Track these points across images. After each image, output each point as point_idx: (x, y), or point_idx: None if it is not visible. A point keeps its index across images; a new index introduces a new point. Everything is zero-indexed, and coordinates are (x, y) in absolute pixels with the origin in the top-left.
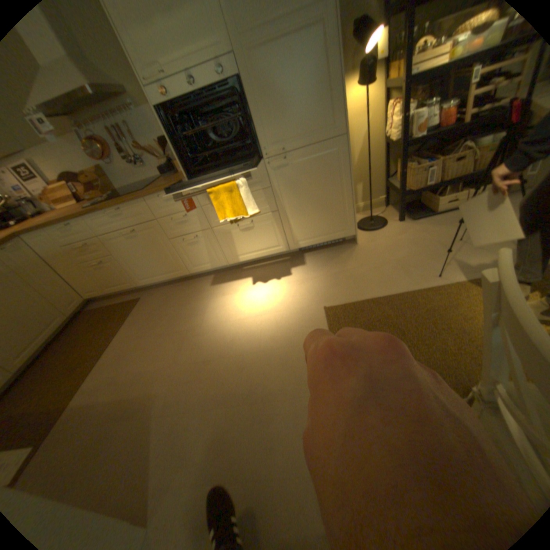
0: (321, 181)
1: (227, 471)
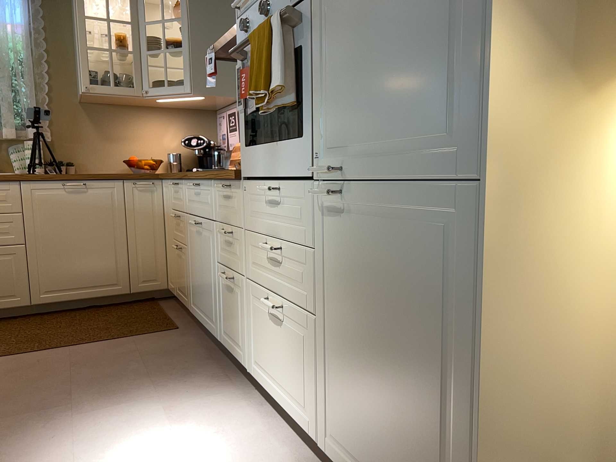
0: (405, 310)
1: None
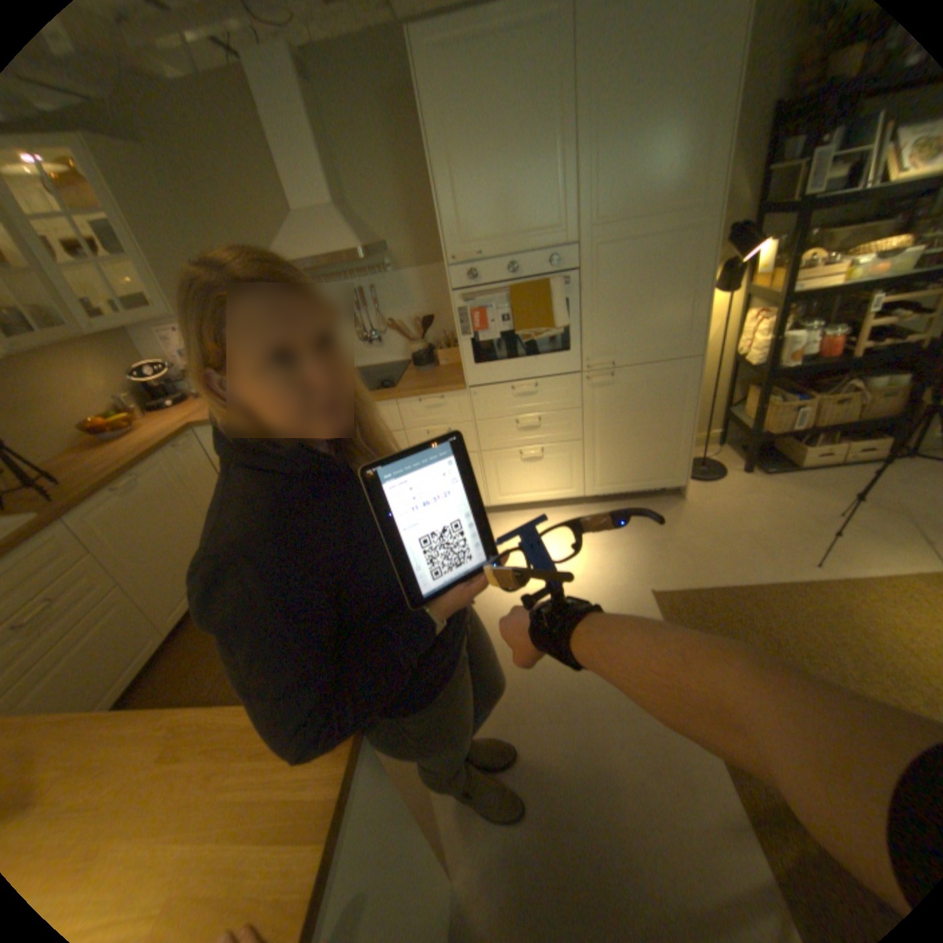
0: (653, 411)
1: (552, 815)
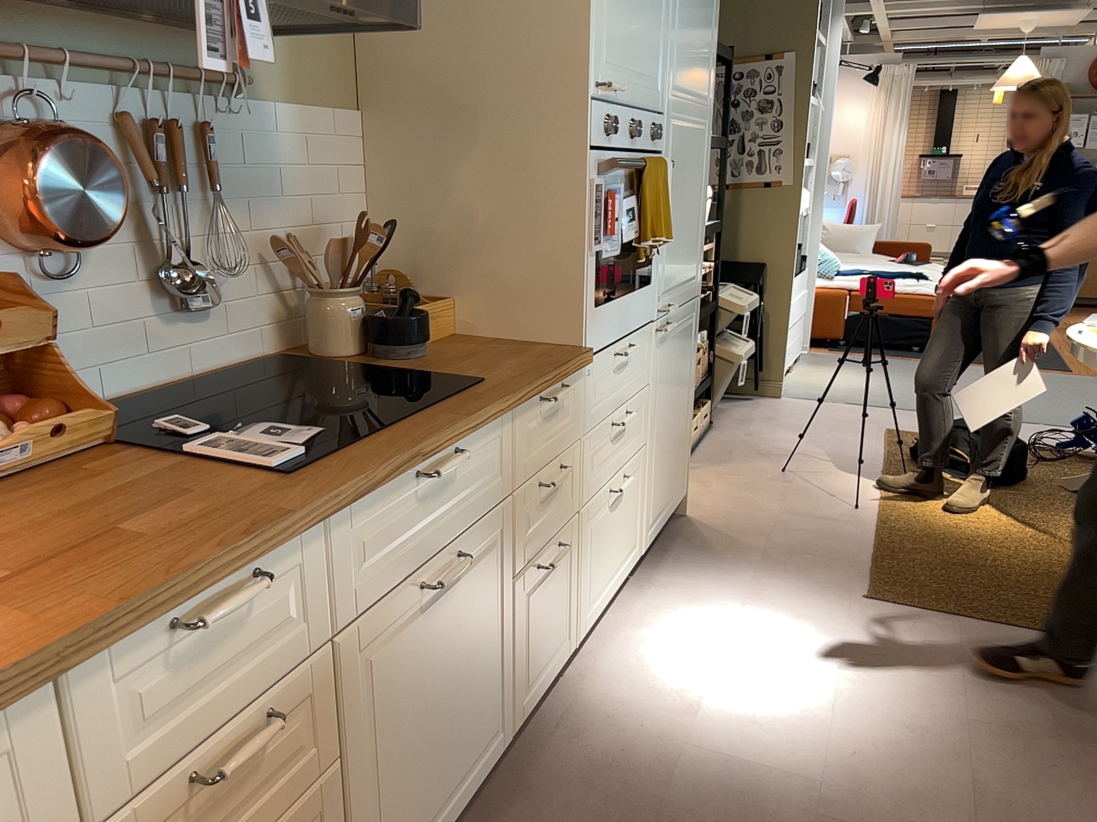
0: (681, 378)
1: None
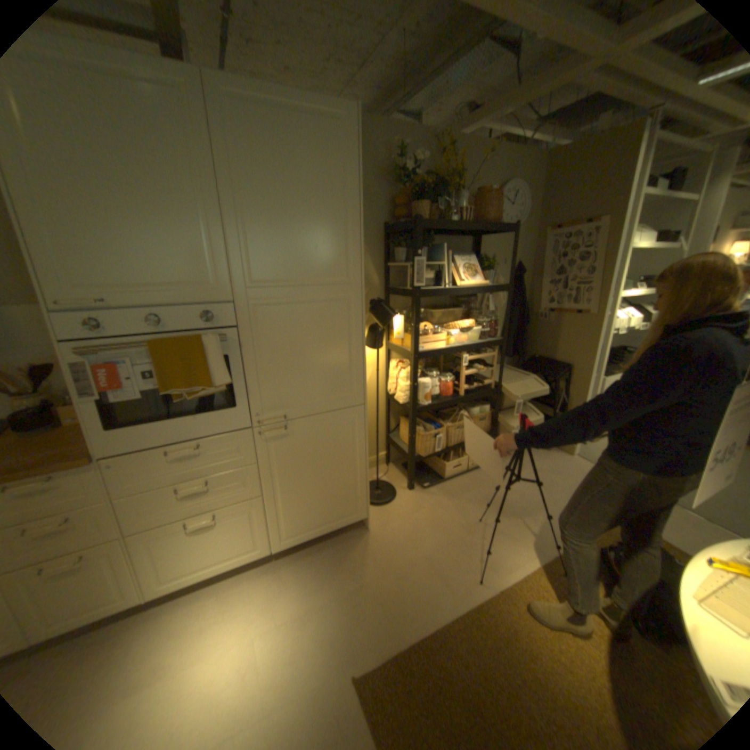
0: (329, 456)
1: None
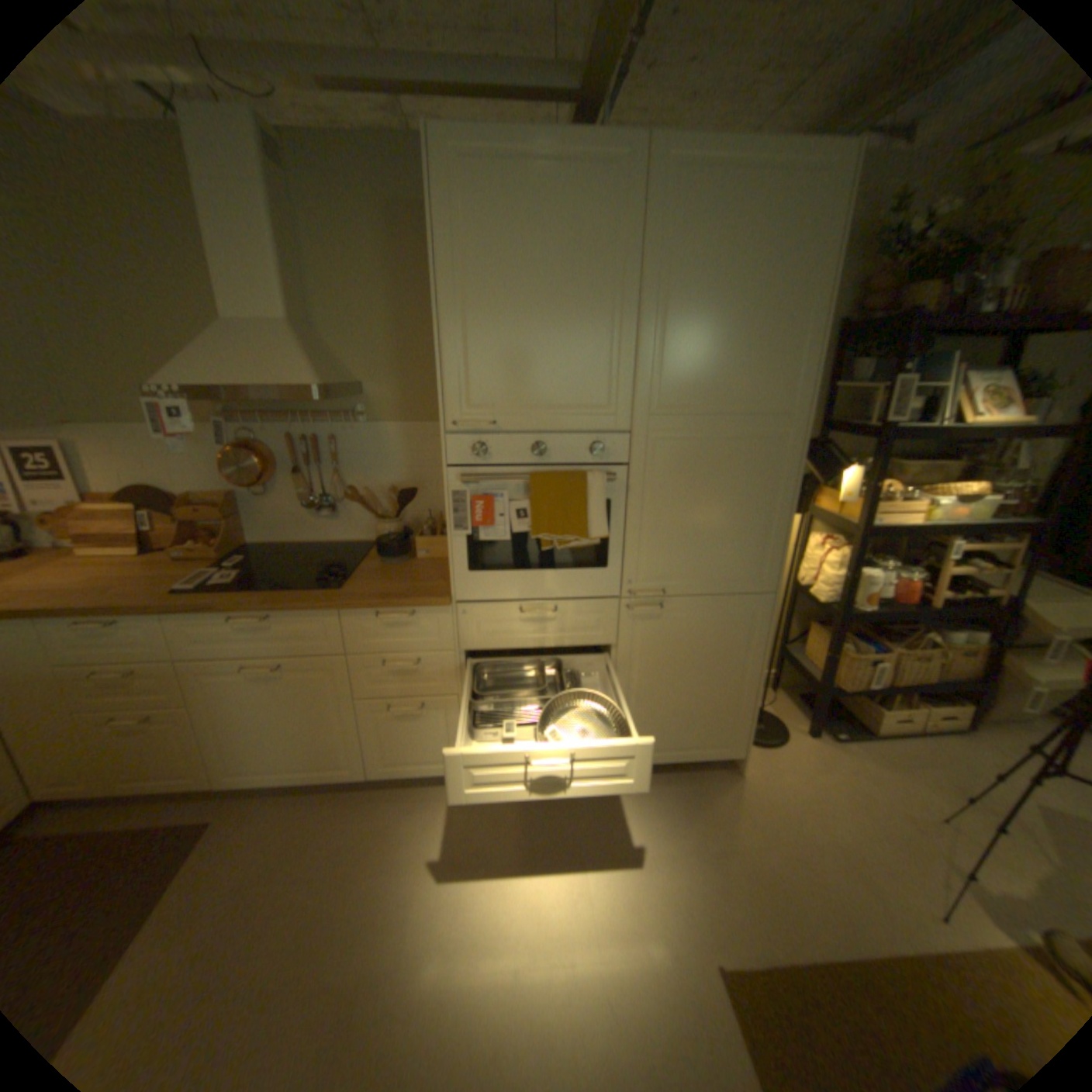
0: (711, 657)
1: None
